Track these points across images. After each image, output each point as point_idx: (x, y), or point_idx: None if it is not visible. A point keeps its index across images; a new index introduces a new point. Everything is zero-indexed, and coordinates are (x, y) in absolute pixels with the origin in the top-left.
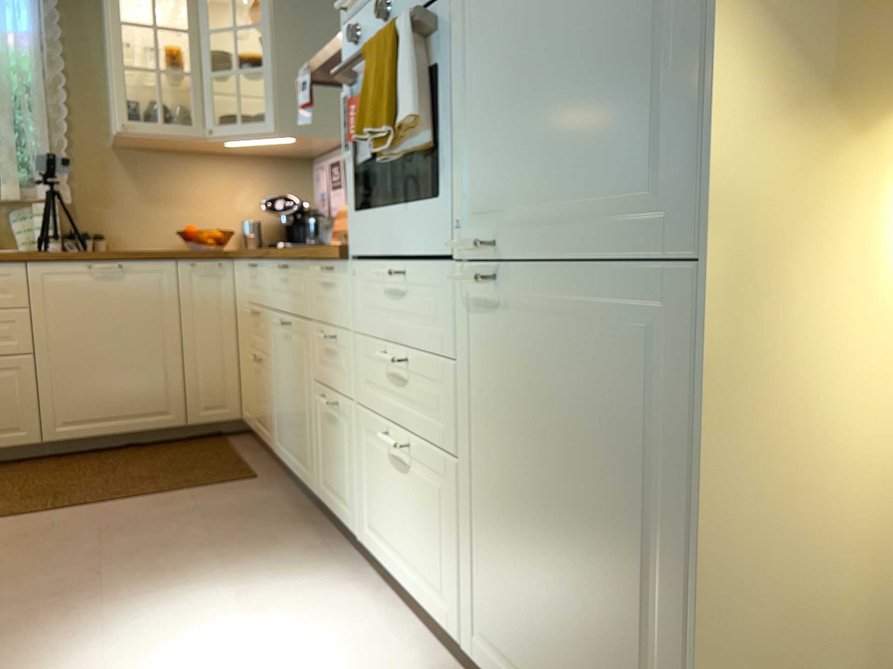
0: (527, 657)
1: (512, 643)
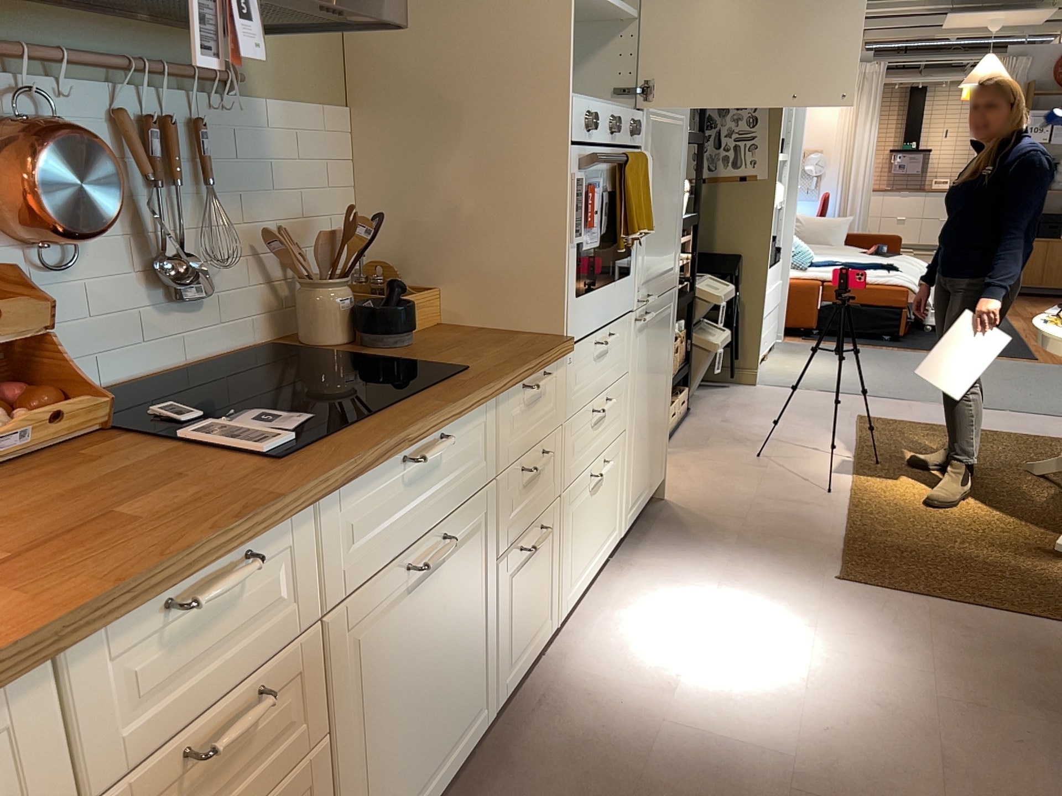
0: (640, 481)
1: (637, 485)
